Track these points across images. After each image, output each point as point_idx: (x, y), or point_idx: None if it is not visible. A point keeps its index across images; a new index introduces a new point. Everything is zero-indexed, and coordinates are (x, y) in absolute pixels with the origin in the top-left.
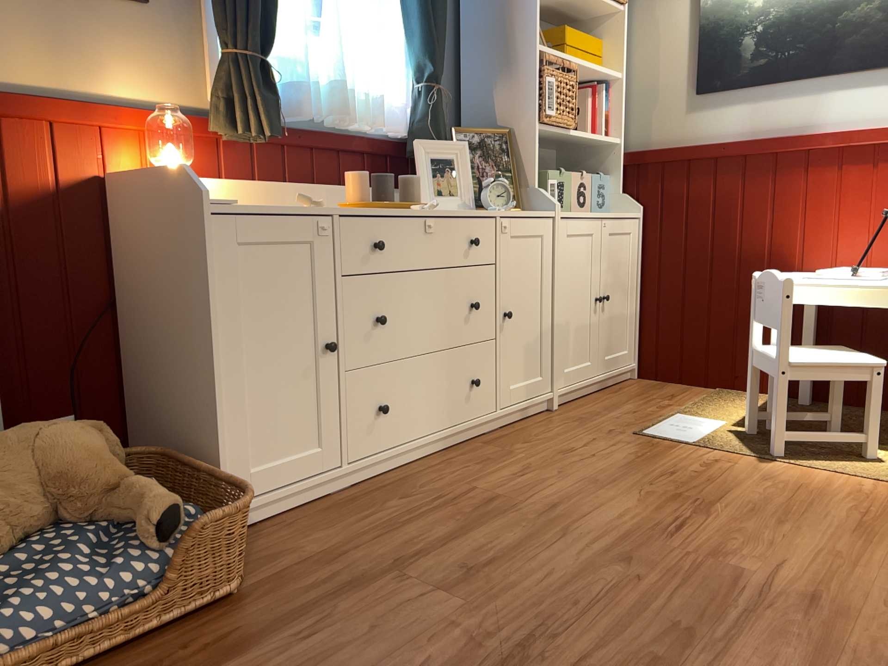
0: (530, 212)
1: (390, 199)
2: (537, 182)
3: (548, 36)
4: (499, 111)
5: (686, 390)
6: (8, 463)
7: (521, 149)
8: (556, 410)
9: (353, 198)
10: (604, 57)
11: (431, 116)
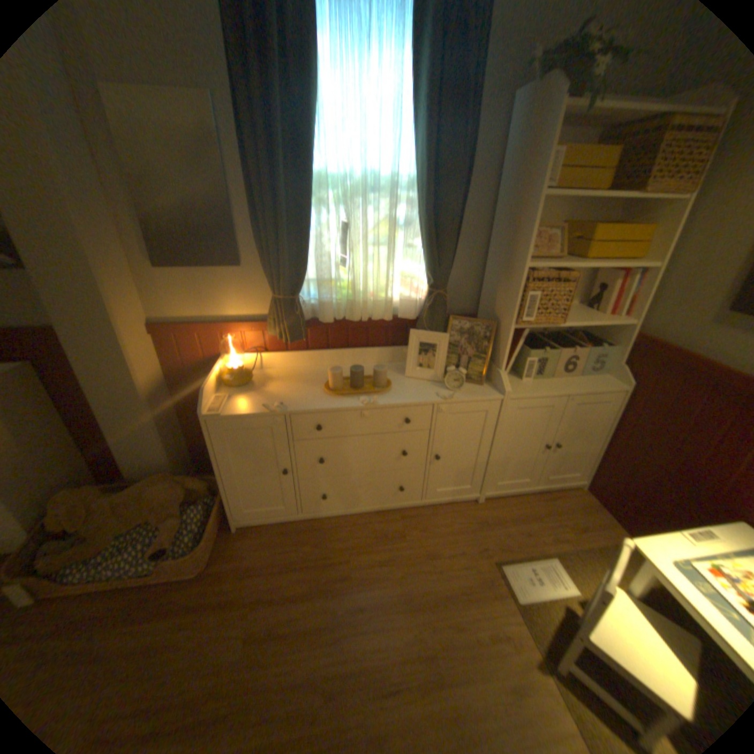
0: (483, 391)
1: (359, 383)
2: (507, 364)
3: (583, 227)
4: (497, 302)
5: (607, 529)
6: (134, 499)
7: (501, 337)
8: (481, 503)
9: (331, 383)
10: (653, 239)
11: (427, 311)
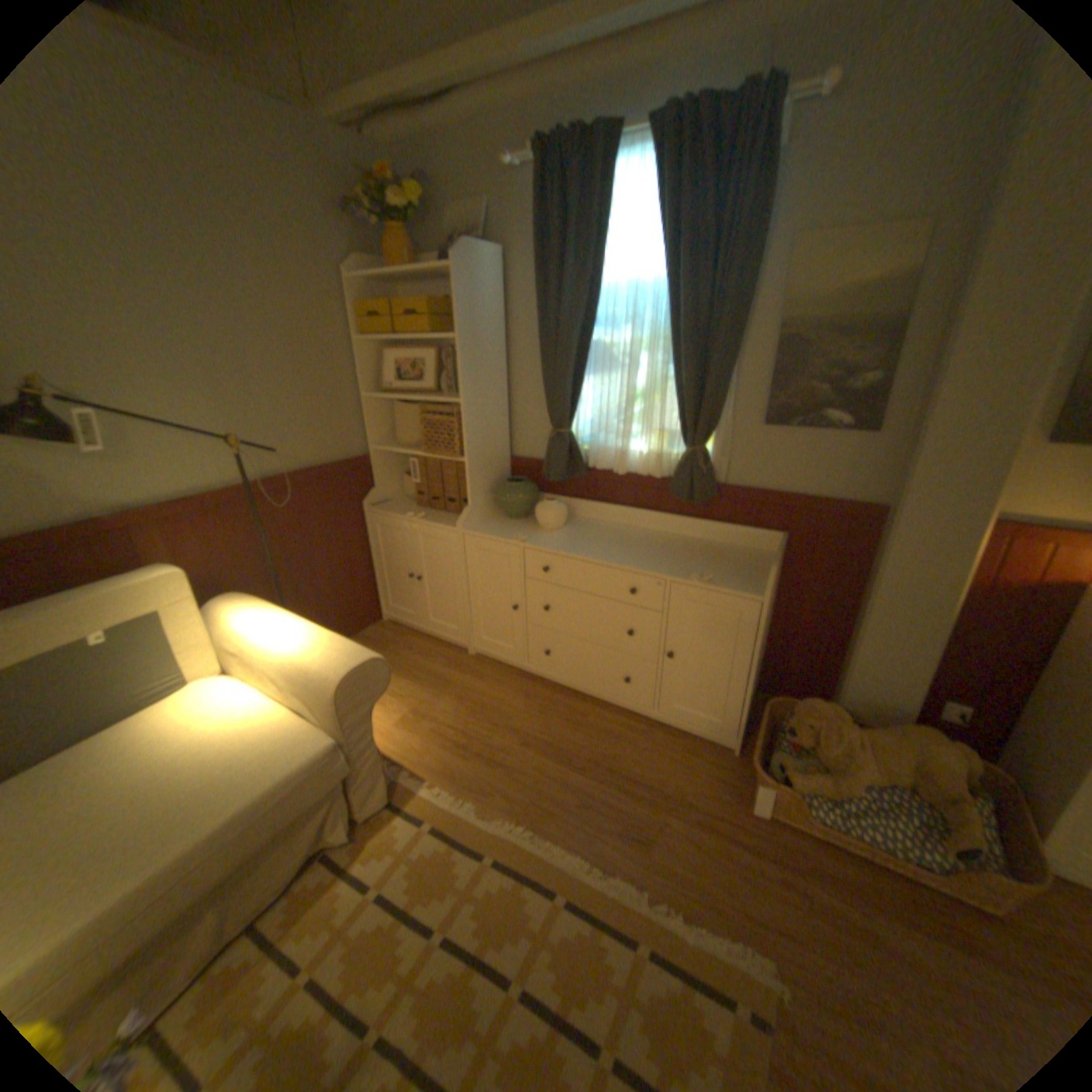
0: None
1: None
2: None
3: None
4: None
5: None
6: (905, 752)
7: None
8: None
9: None
10: None
11: None
